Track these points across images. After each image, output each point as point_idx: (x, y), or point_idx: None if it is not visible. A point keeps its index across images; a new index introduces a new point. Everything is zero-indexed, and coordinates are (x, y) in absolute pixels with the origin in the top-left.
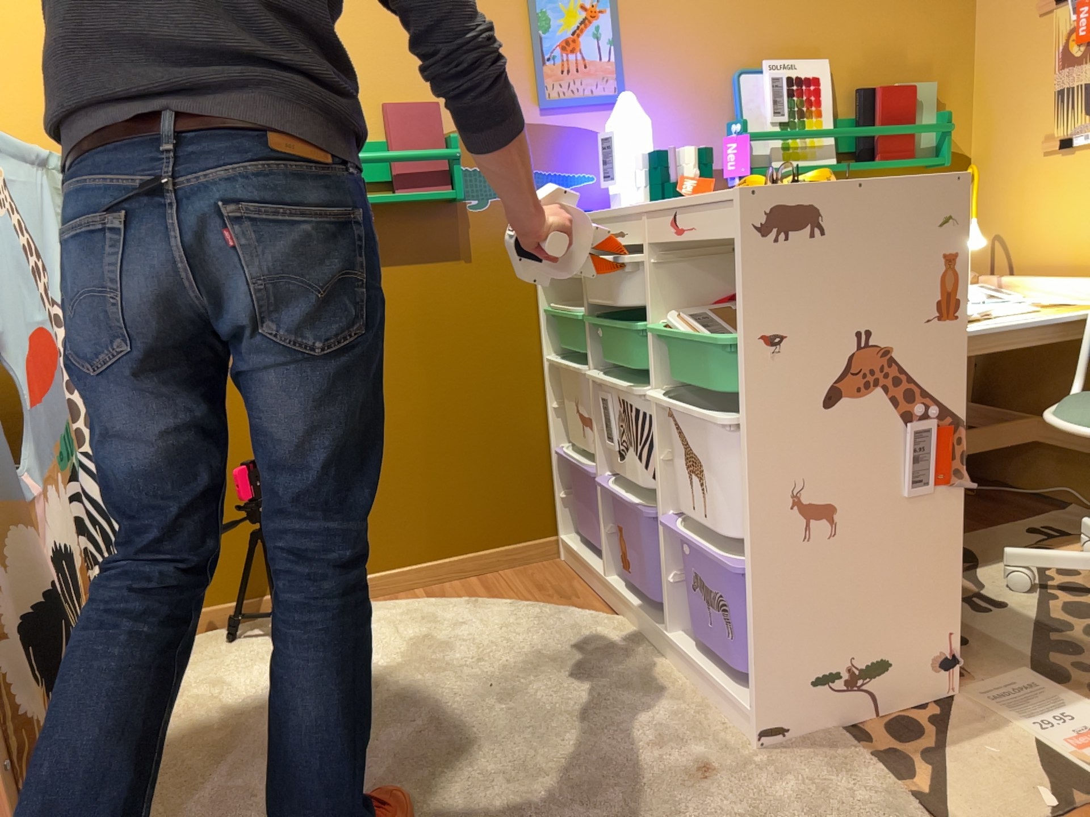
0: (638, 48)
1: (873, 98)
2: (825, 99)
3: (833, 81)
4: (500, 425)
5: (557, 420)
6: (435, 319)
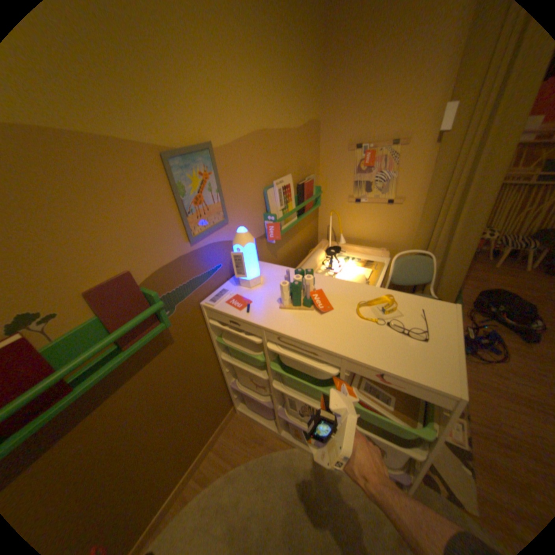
0: (228, 189)
1: (303, 187)
2: (292, 192)
3: (292, 183)
4: (206, 393)
5: (228, 374)
6: (164, 382)
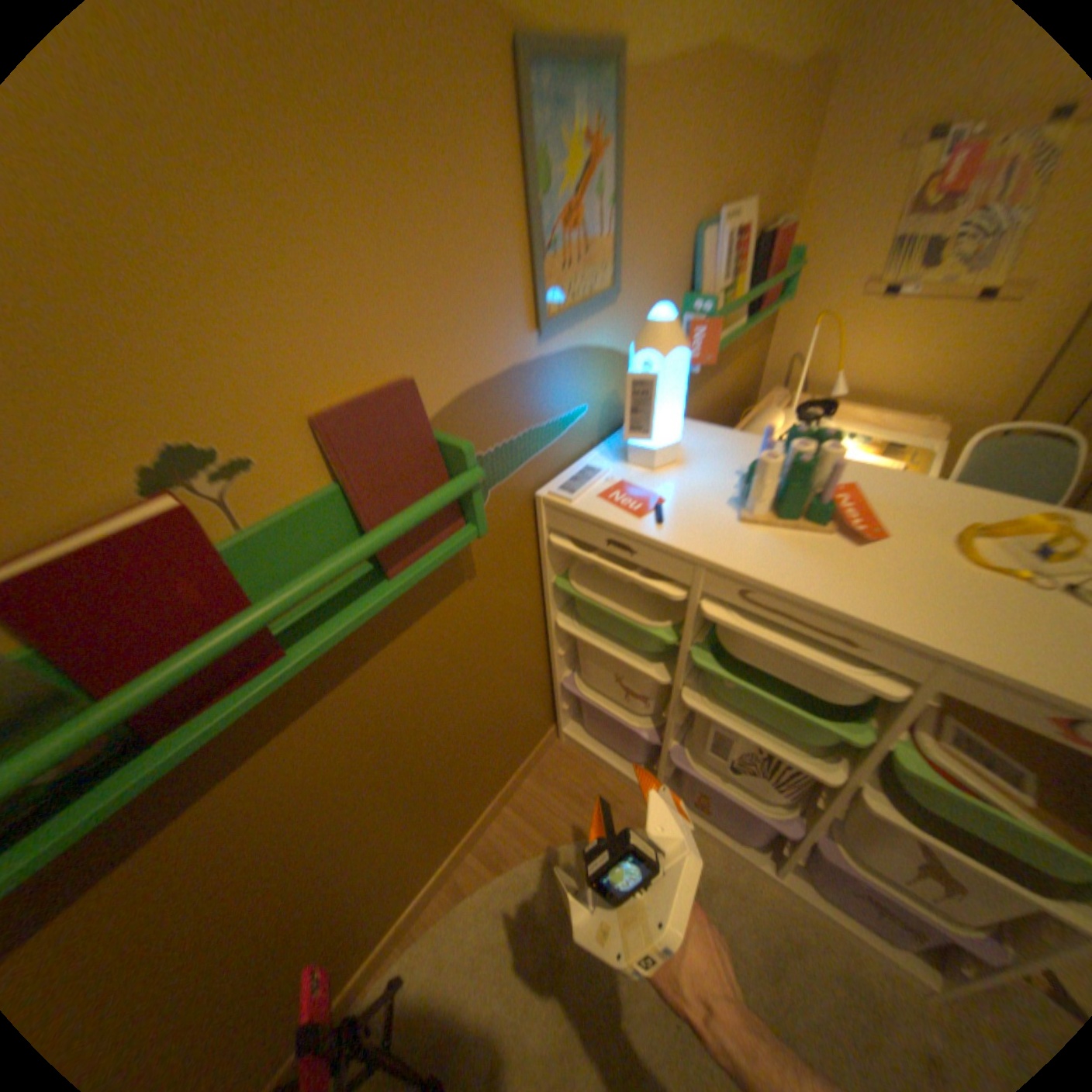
0: (635, 199)
1: (775, 237)
2: (752, 246)
3: (756, 221)
4: (515, 693)
5: (561, 659)
6: (448, 660)
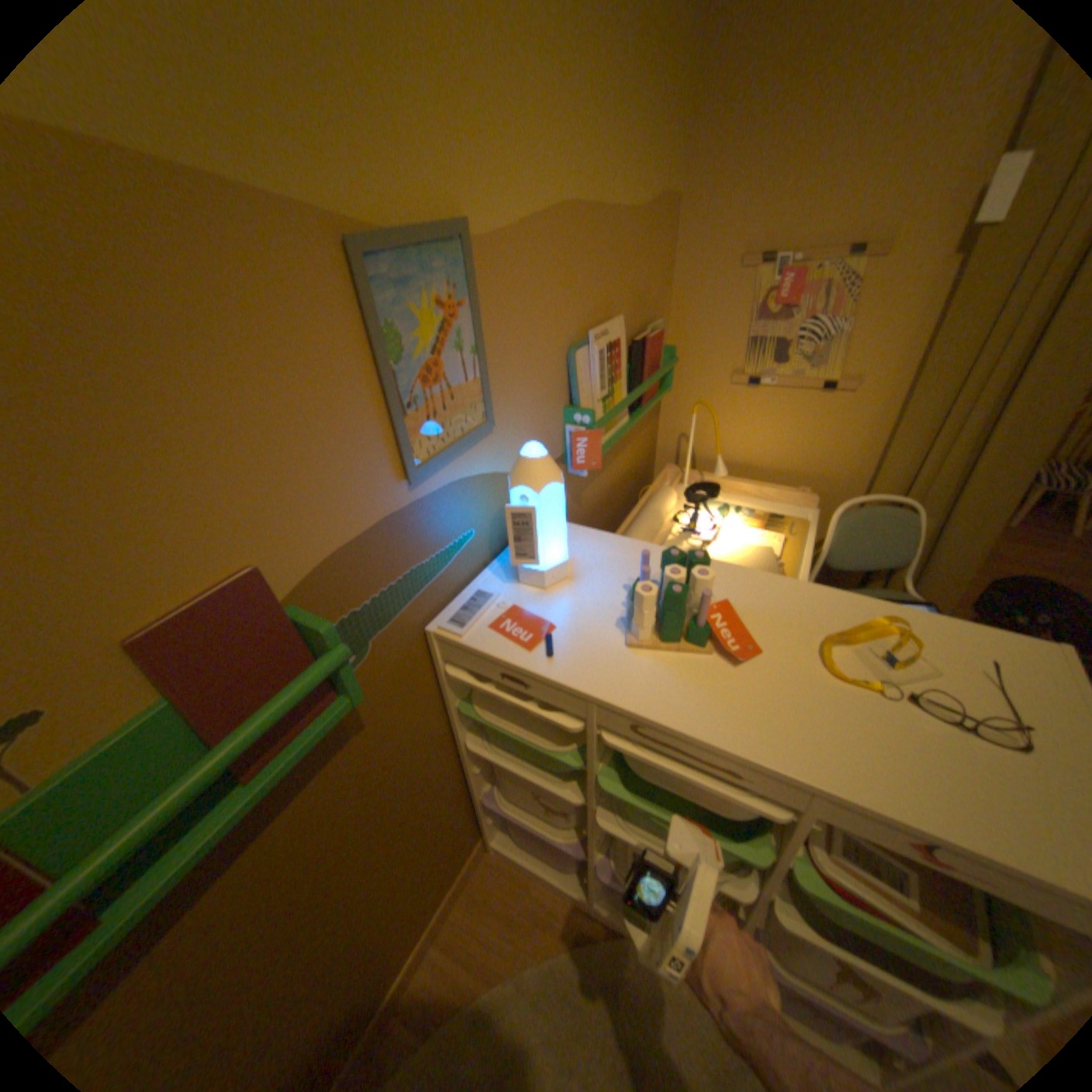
0: (499, 345)
1: (645, 346)
2: (624, 358)
3: (625, 336)
4: (429, 826)
5: (478, 777)
6: (340, 825)
